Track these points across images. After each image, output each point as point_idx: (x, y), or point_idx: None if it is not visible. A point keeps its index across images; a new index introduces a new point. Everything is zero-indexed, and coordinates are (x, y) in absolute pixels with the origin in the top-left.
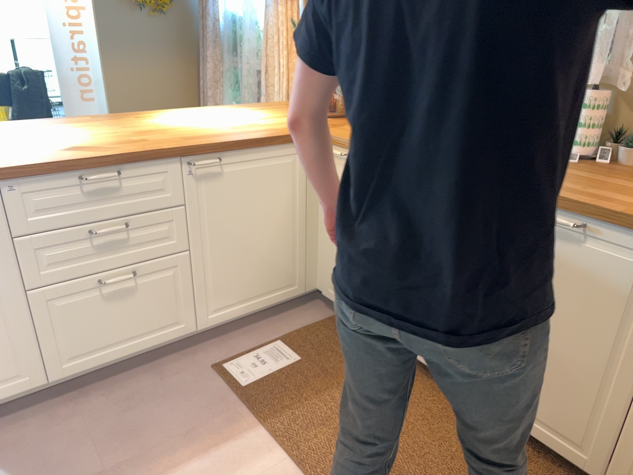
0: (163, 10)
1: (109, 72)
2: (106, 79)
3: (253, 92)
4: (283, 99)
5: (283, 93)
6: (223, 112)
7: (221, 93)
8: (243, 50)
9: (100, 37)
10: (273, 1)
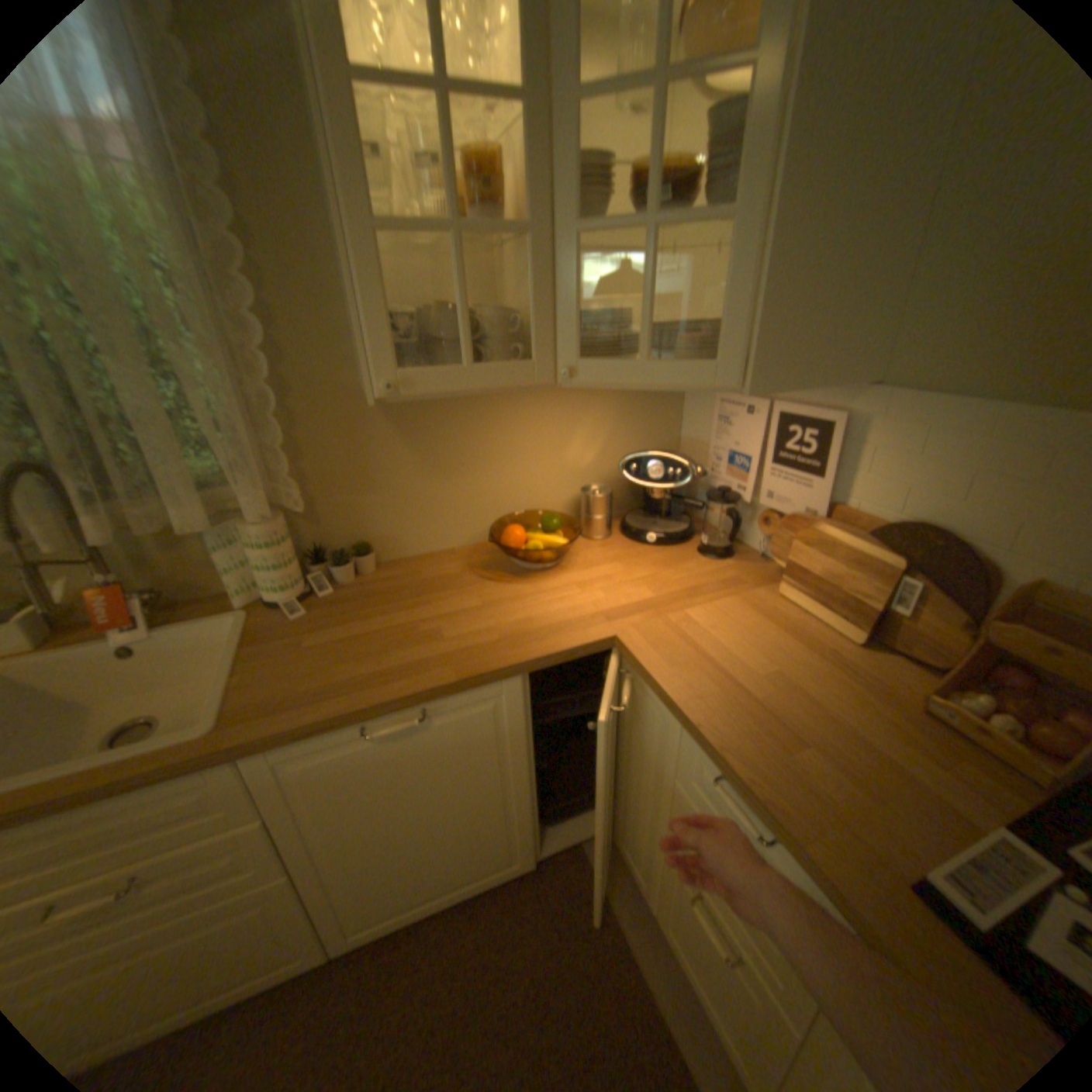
0: None
1: None
2: None
3: None
4: None
5: None
6: None
7: None
8: None
9: None
10: None
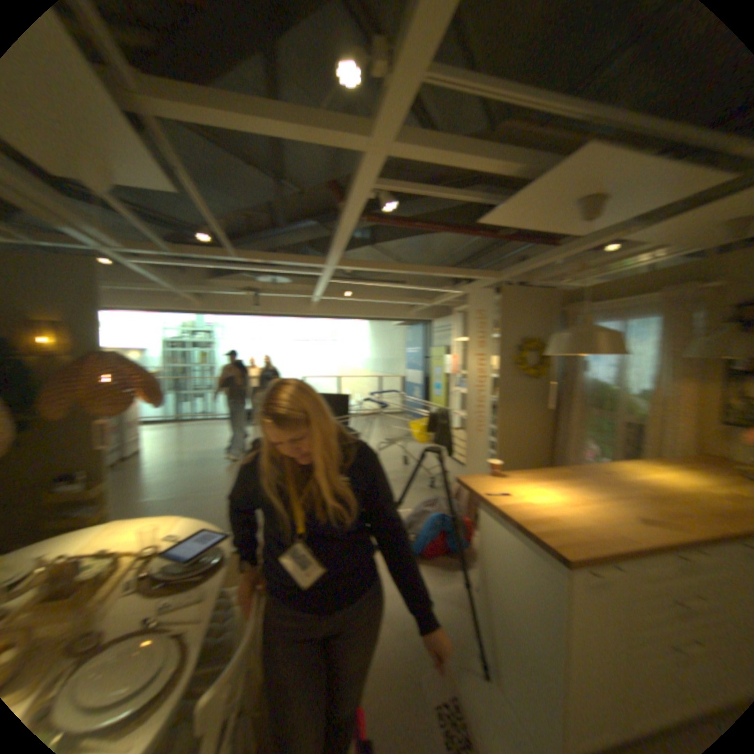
0: (541, 376)
1: (502, 415)
2: (499, 420)
3: (628, 438)
4: (681, 452)
5: (681, 447)
6: (665, 470)
7: (582, 432)
8: (617, 406)
9: (500, 394)
10: (665, 378)
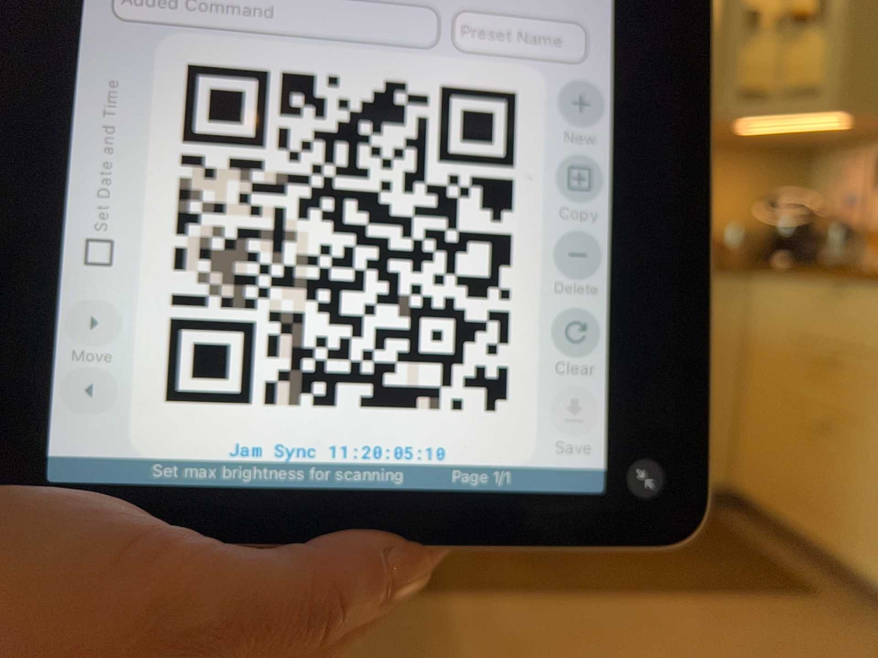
0: None
1: None
2: None
3: None
4: None
5: None
6: None
7: None
8: None
9: None
10: None
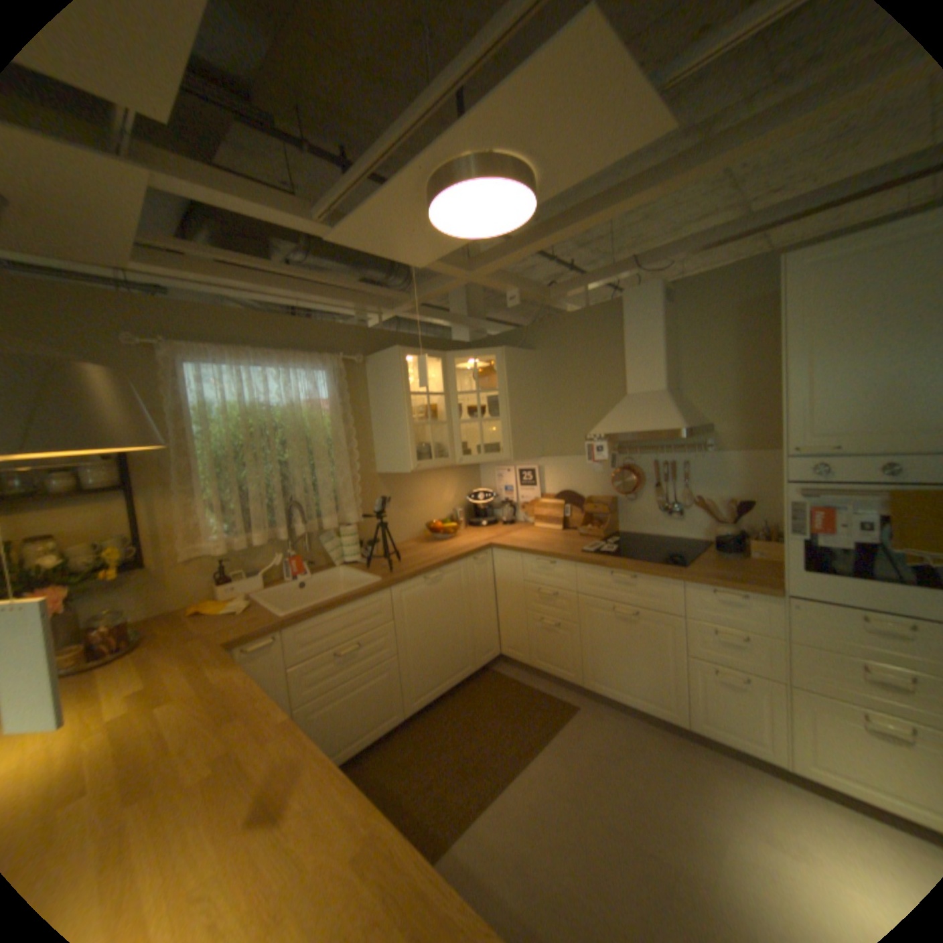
0: None
1: None
2: None
3: None
4: None
5: None
6: None
7: None
8: None
9: None
10: None
